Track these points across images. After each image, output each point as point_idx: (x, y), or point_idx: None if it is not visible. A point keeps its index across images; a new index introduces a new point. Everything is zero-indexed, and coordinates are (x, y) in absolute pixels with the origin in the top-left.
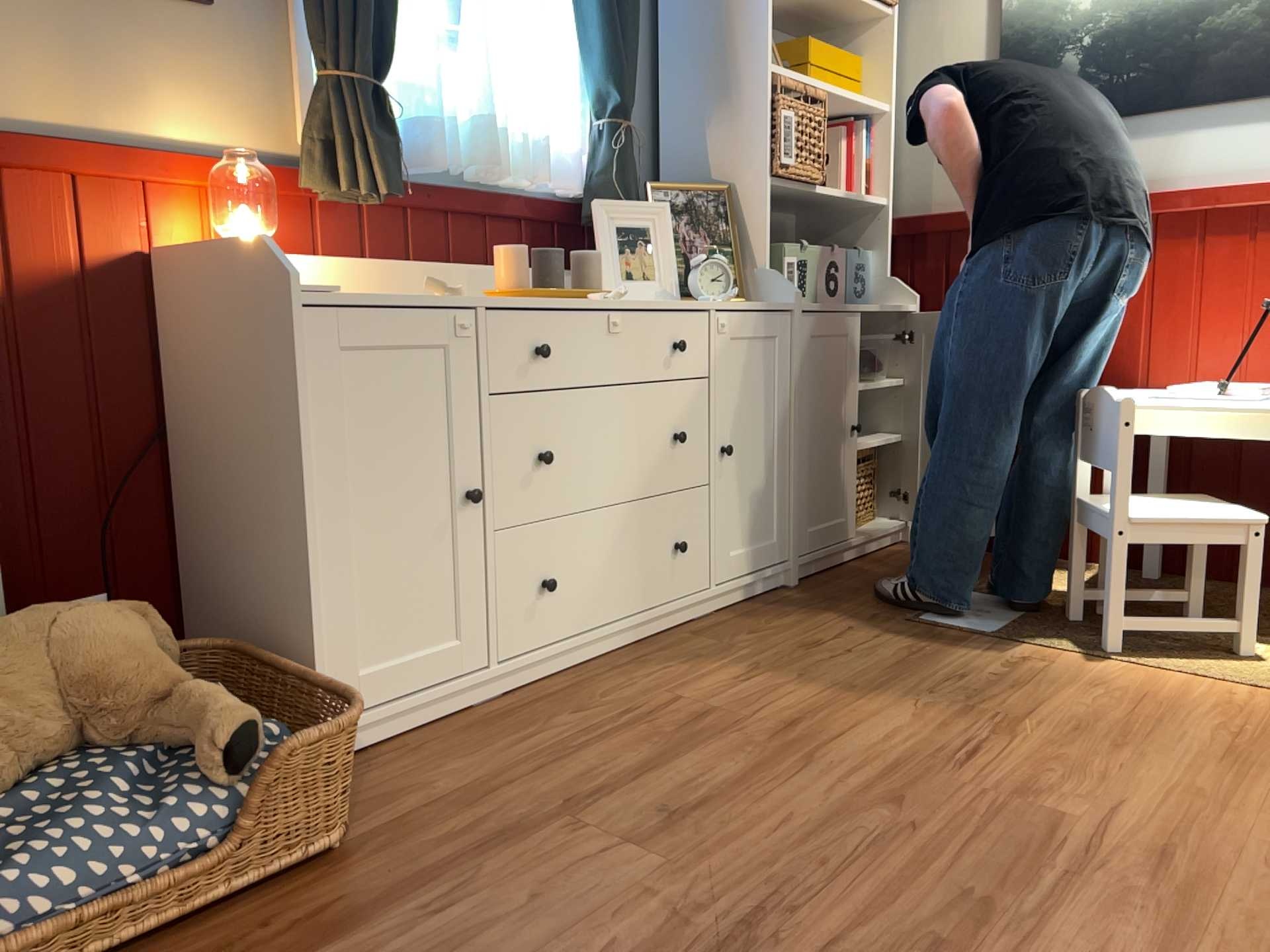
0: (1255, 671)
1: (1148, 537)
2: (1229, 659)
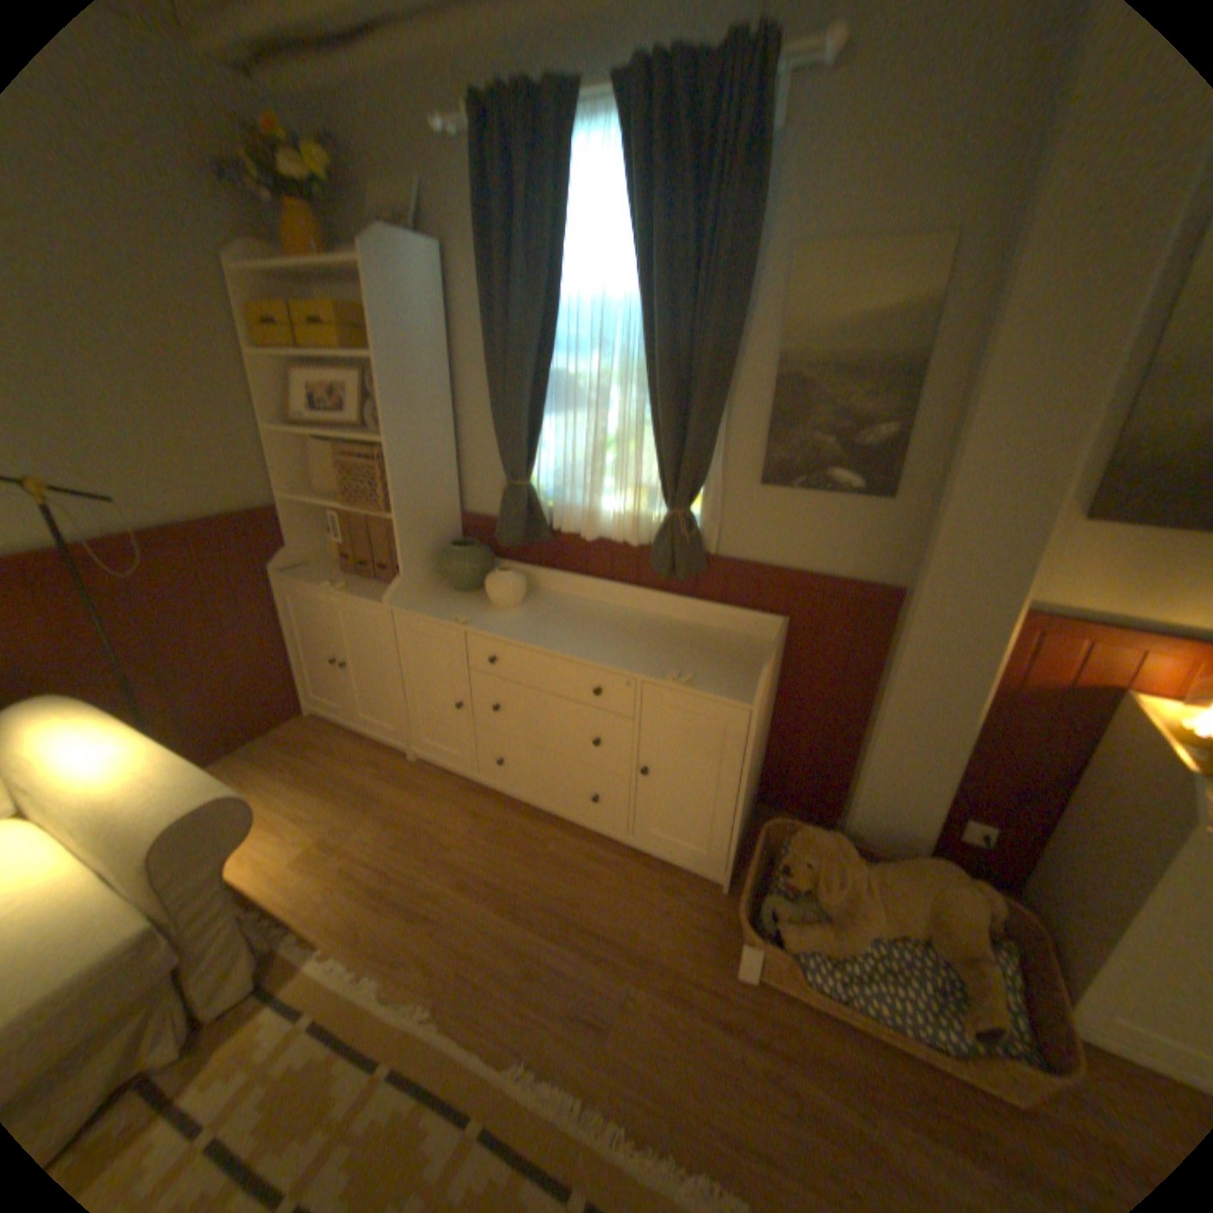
0: None
1: None
2: None
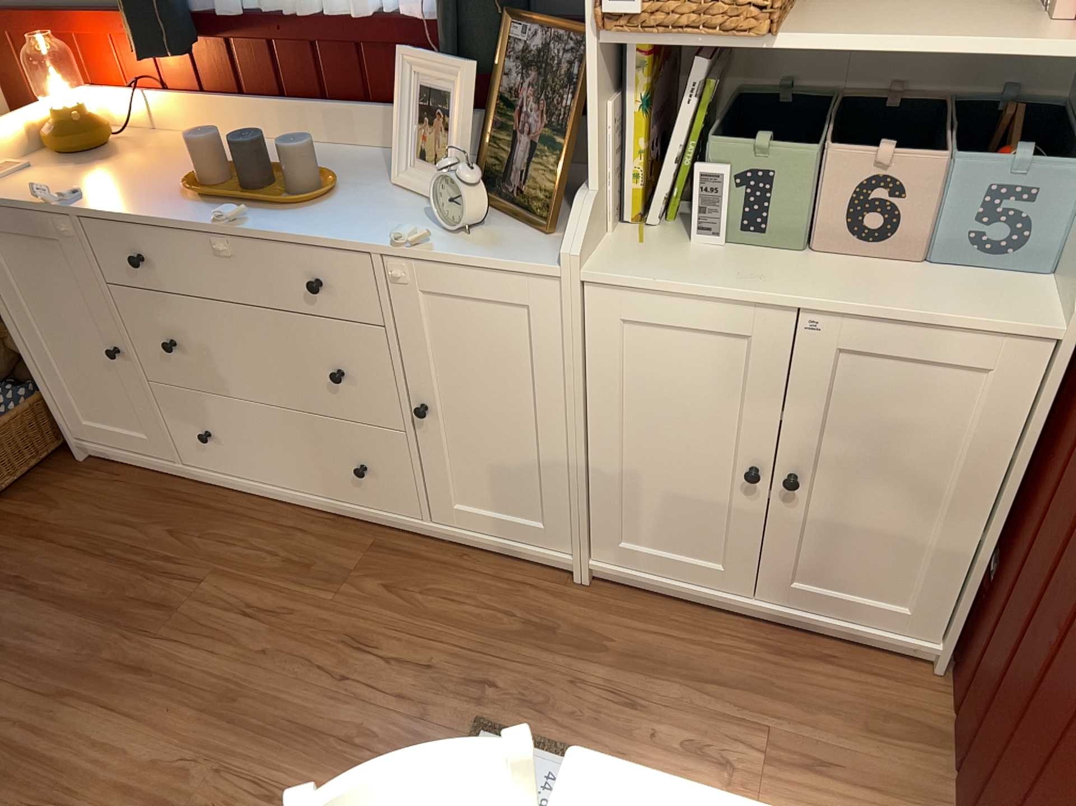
0: None
1: None
2: None
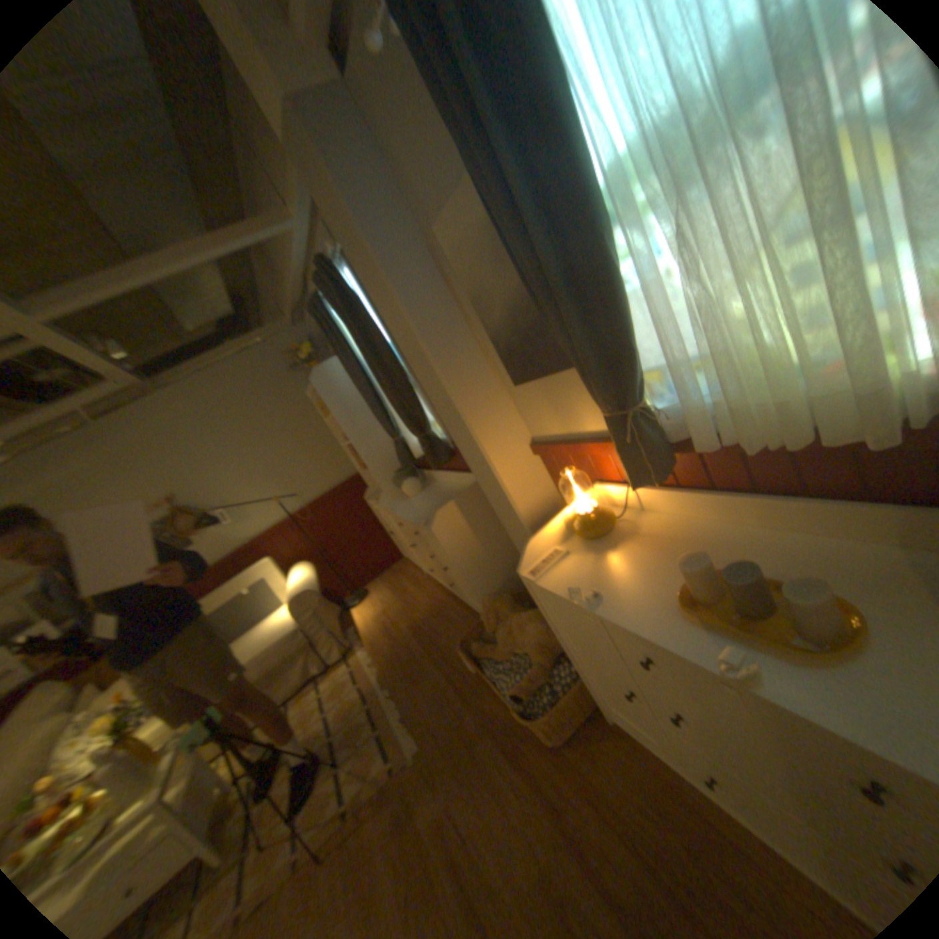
0: None
1: None
2: None
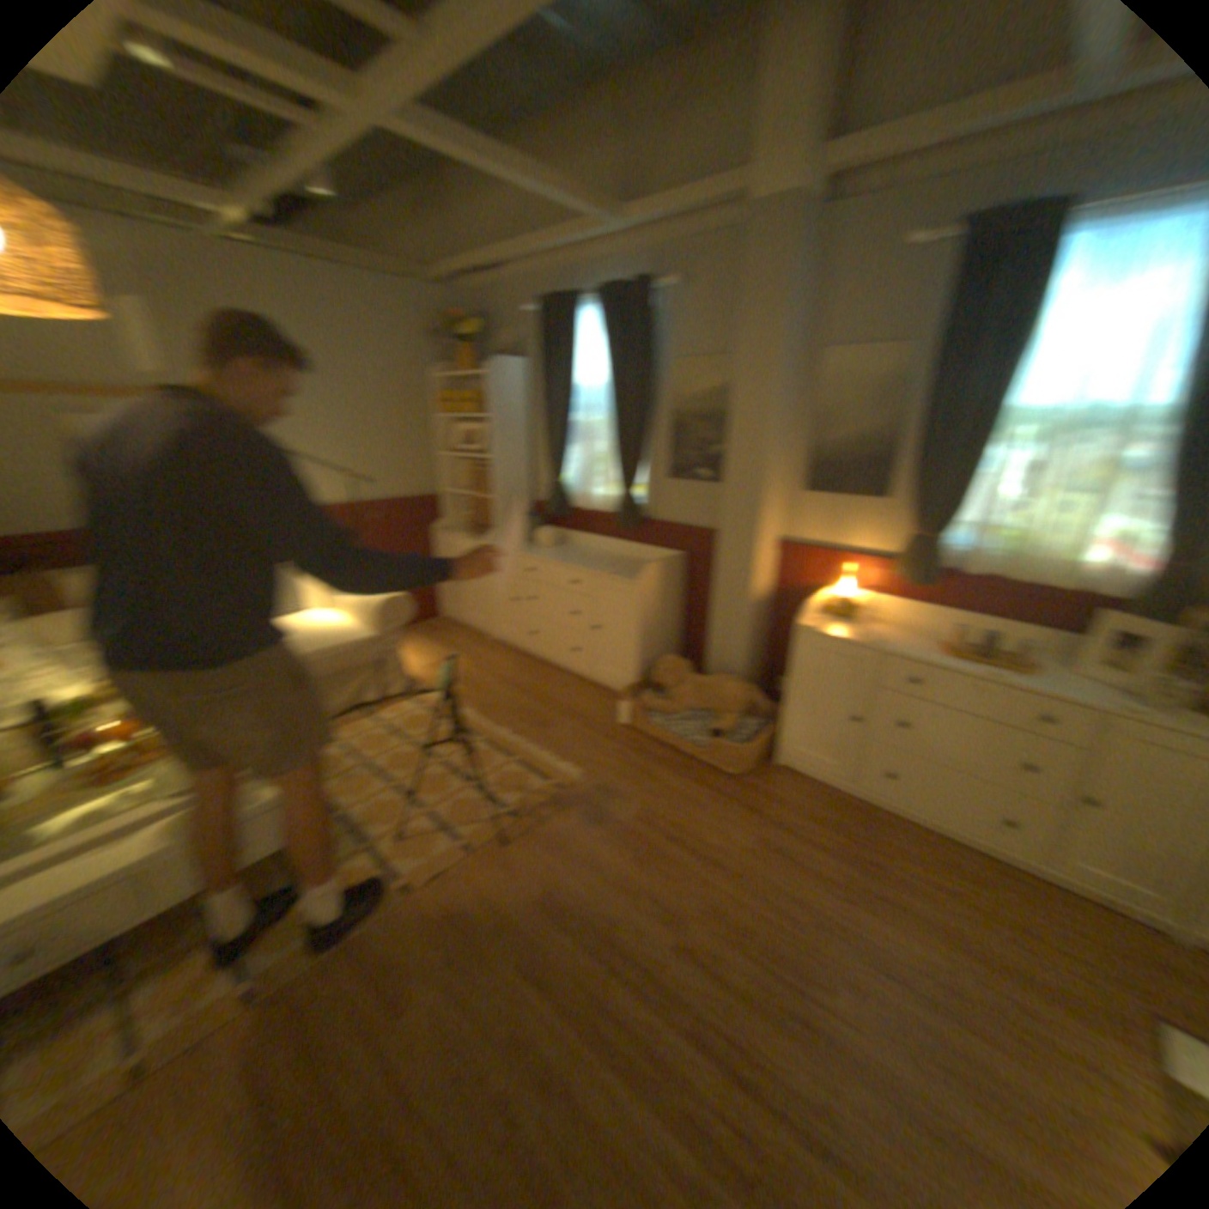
0: None
1: None
2: None
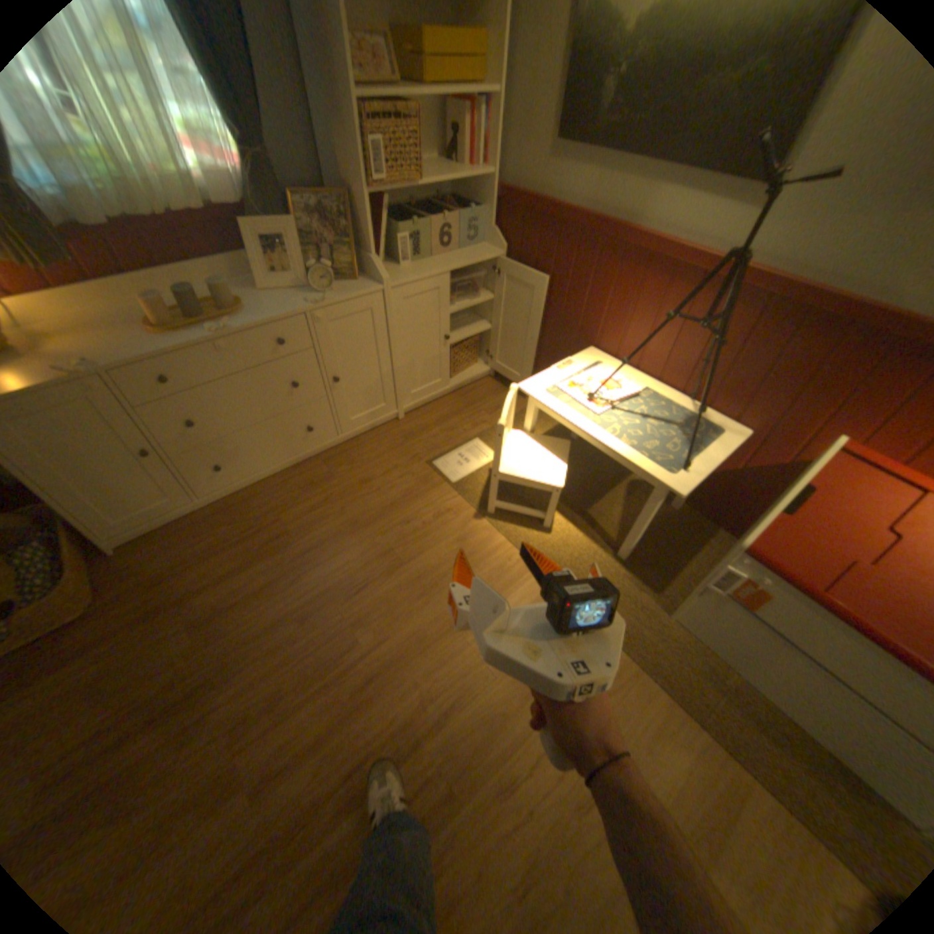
0: (537, 544)
1: (507, 481)
2: (535, 530)
